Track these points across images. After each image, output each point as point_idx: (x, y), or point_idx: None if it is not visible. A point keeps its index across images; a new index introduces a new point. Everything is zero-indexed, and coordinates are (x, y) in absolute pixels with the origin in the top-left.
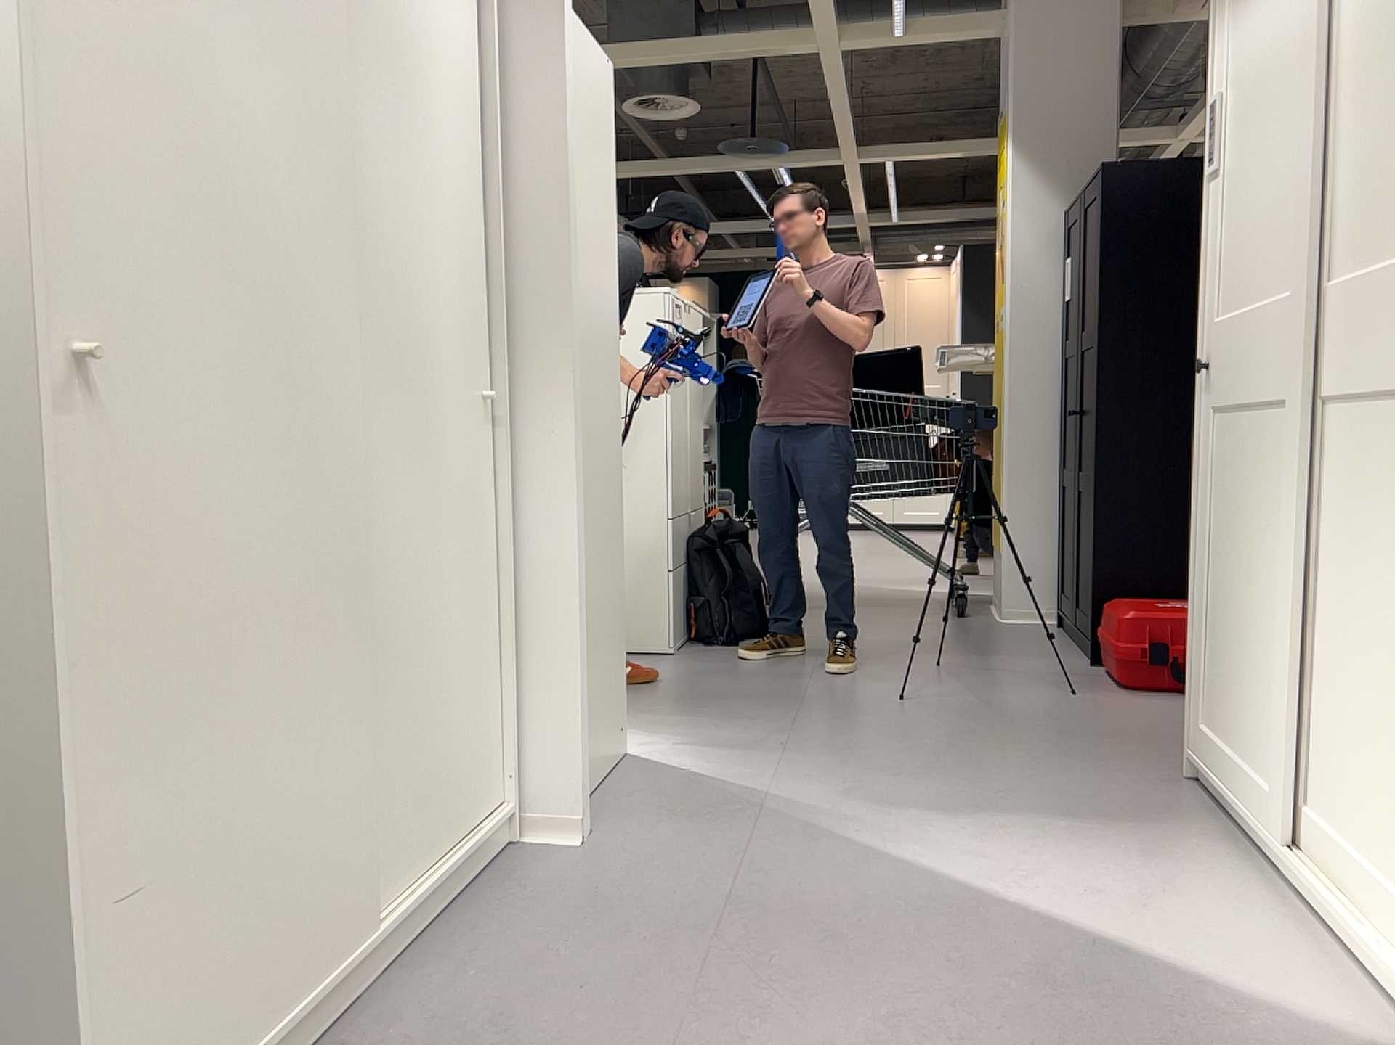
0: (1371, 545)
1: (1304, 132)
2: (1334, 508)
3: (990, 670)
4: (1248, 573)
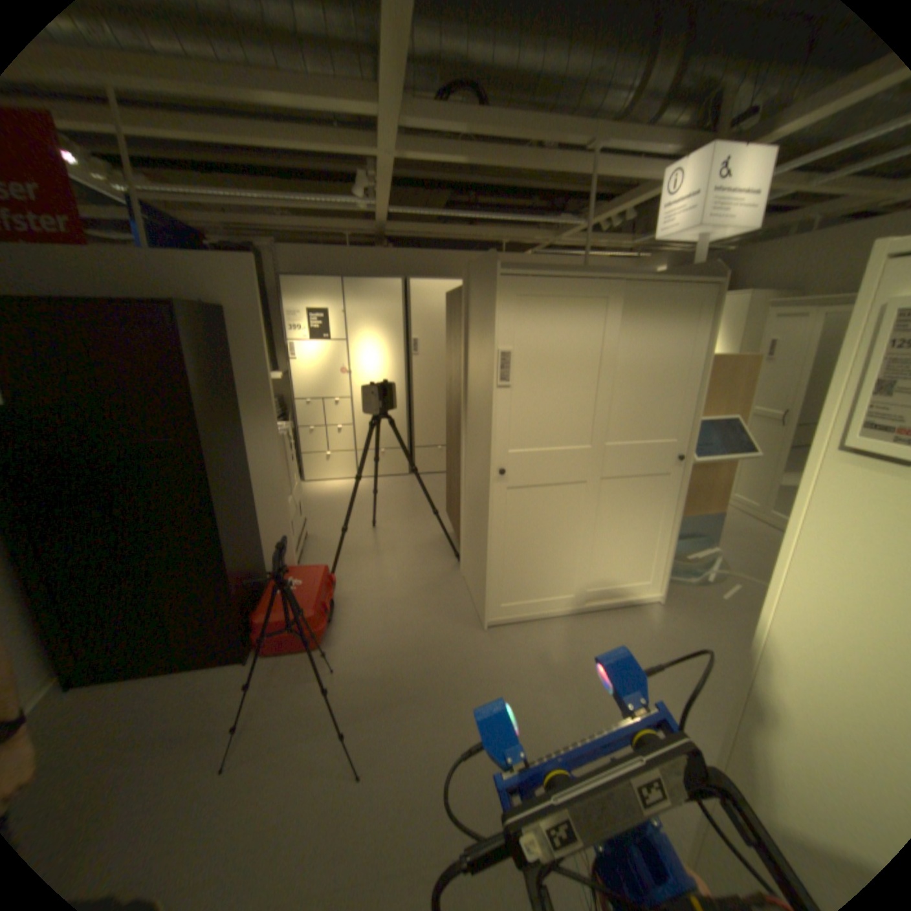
0: (633, 514)
1: (610, 395)
2: (611, 508)
3: (250, 728)
4: (558, 540)
